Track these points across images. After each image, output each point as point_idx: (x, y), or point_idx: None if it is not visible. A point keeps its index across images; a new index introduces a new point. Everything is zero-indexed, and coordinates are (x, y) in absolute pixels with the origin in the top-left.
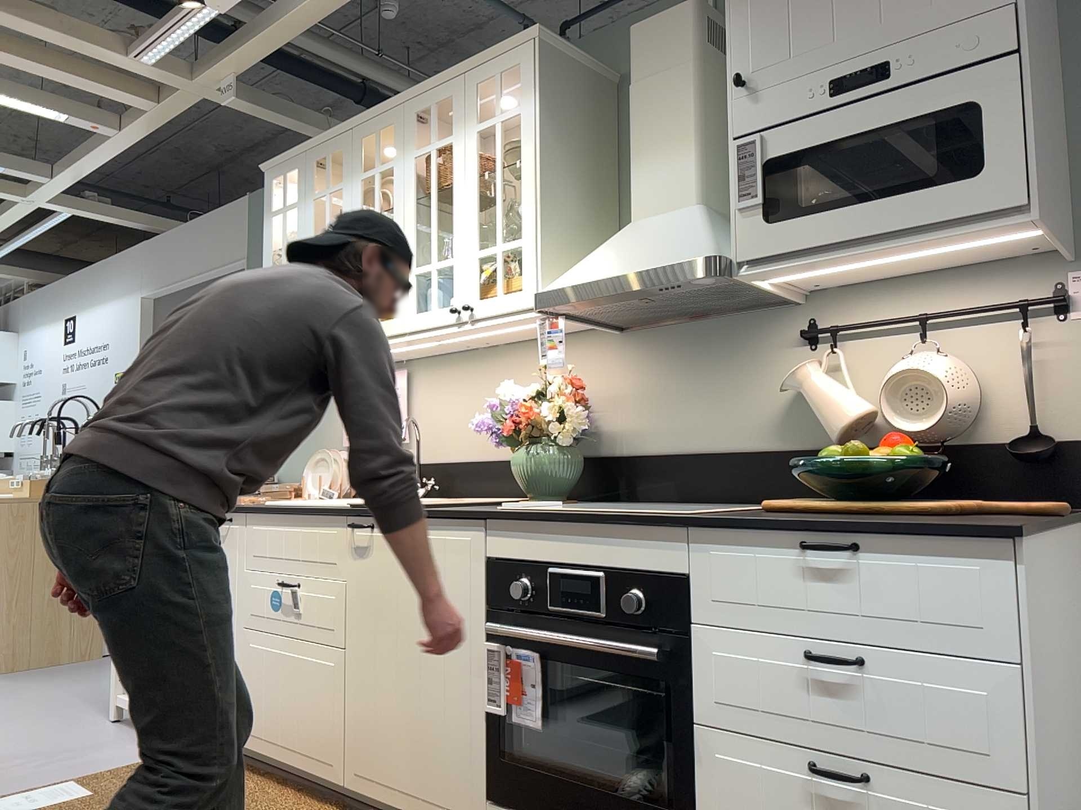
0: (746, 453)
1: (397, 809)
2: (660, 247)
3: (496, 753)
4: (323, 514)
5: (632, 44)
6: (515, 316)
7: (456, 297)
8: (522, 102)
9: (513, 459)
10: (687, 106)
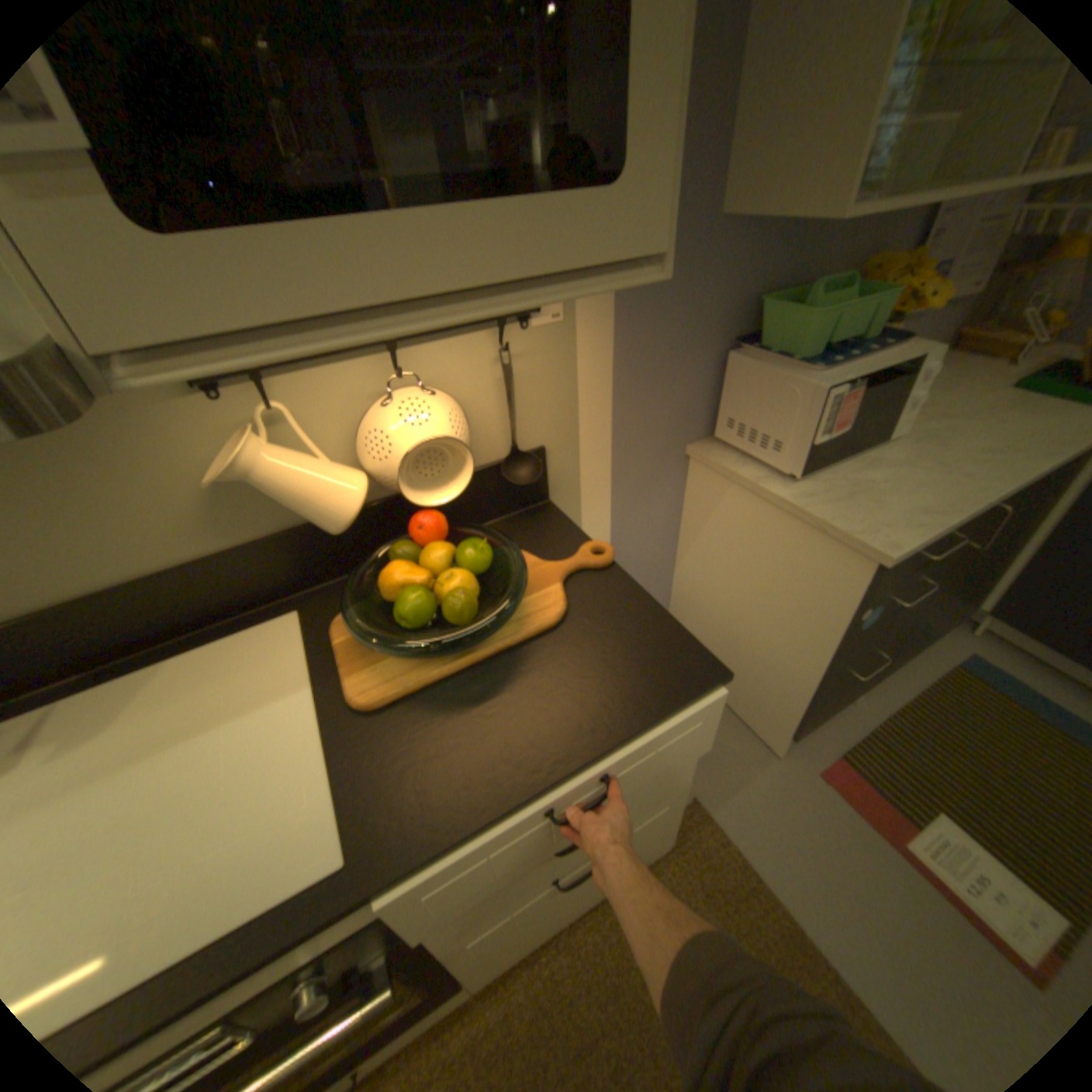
0: (167, 571)
1: None
2: None
3: None
4: None
5: None
6: None
7: None
8: None
9: None
10: None
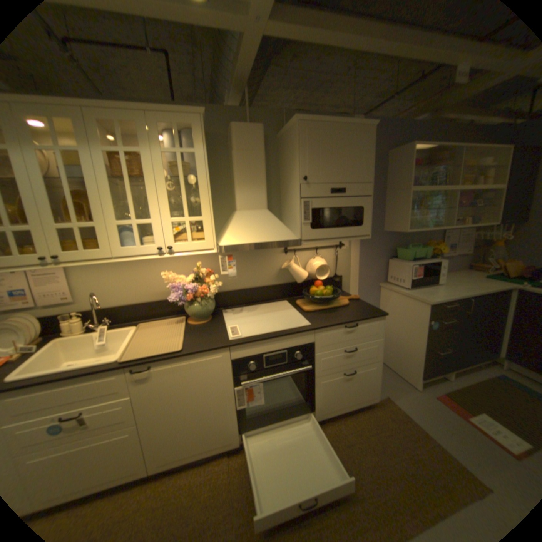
0: (266, 286)
1: (188, 463)
2: (271, 230)
3: (242, 419)
4: (101, 372)
5: (235, 130)
6: (201, 252)
7: (158, 241)
8: (196, 145)
9: (189, 307)
10: (262, 169)
